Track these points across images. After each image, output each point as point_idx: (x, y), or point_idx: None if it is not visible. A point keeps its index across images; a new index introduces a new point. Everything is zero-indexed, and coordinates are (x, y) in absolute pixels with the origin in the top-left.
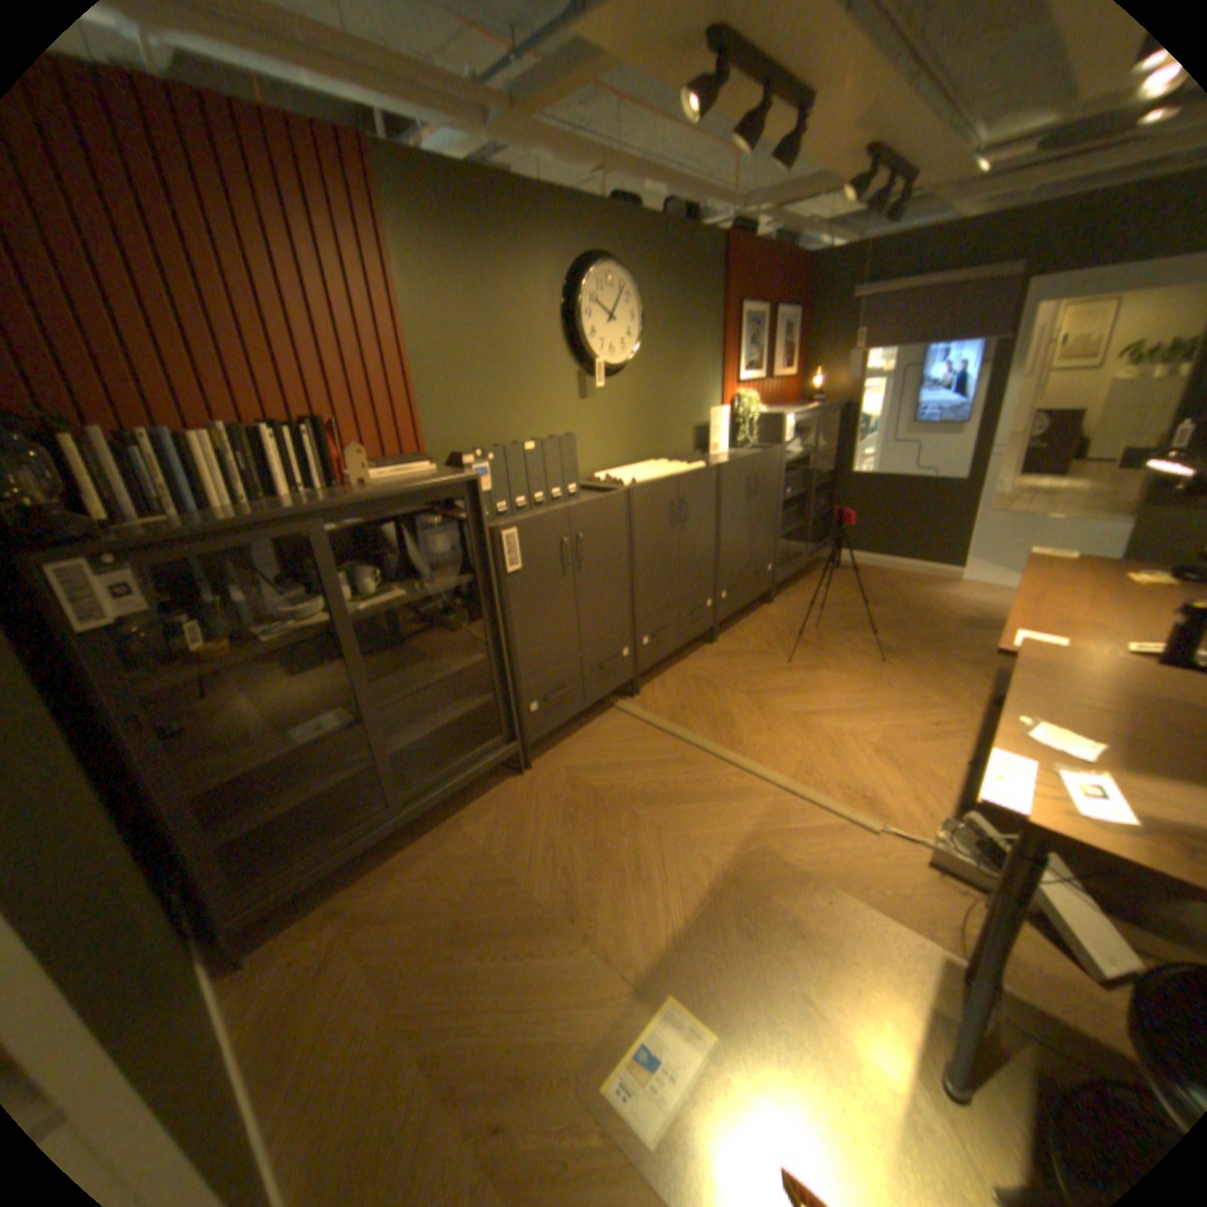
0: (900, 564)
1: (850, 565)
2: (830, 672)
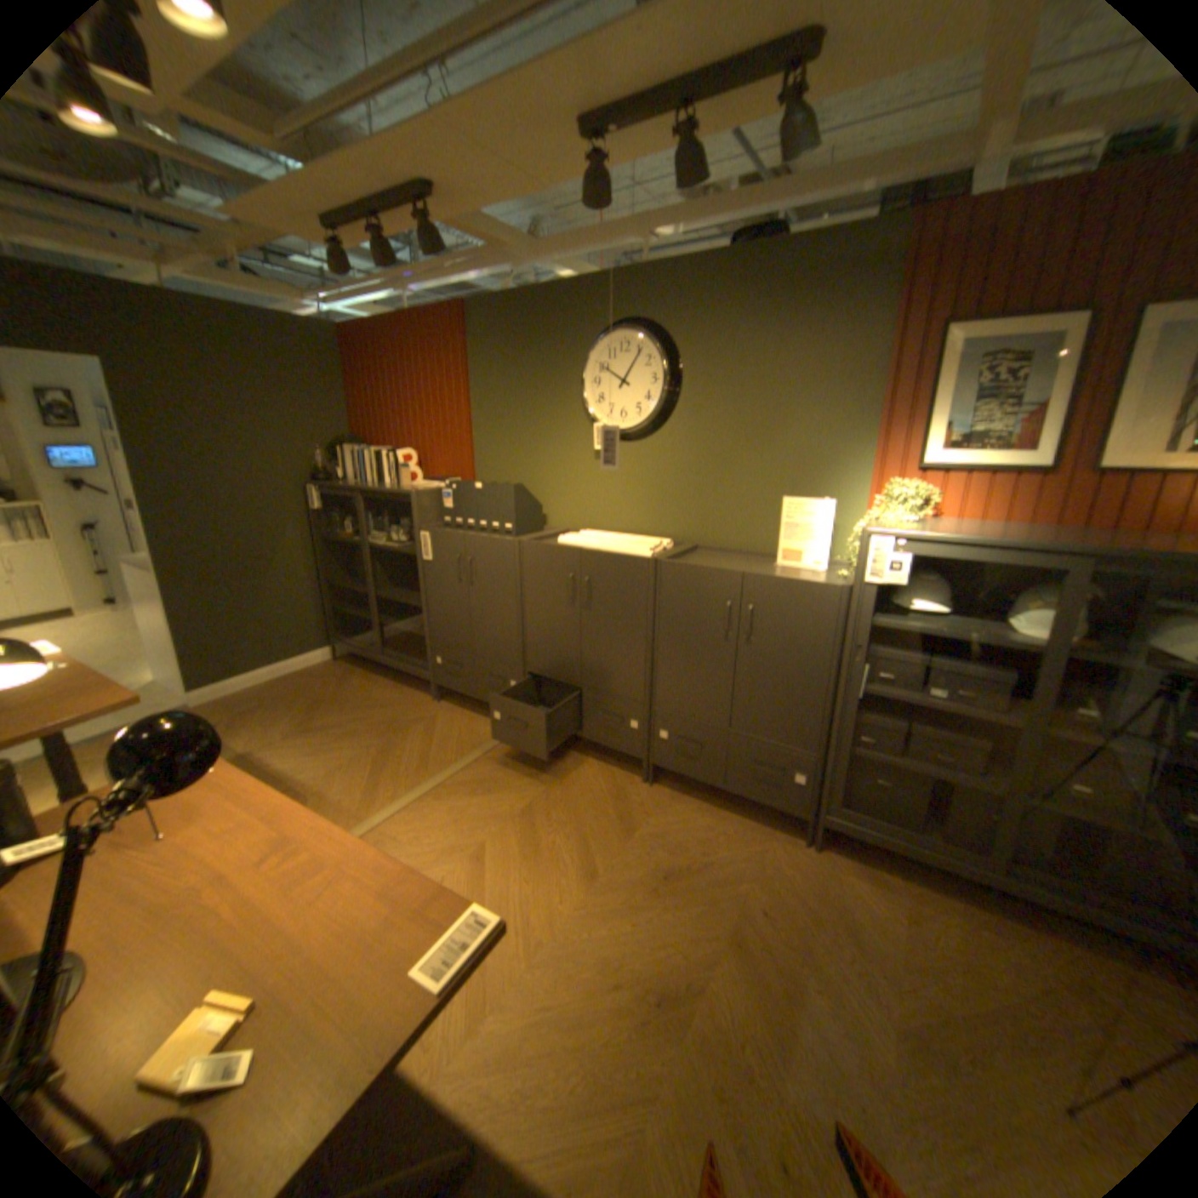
0: None
1: None
2: (581, 896)
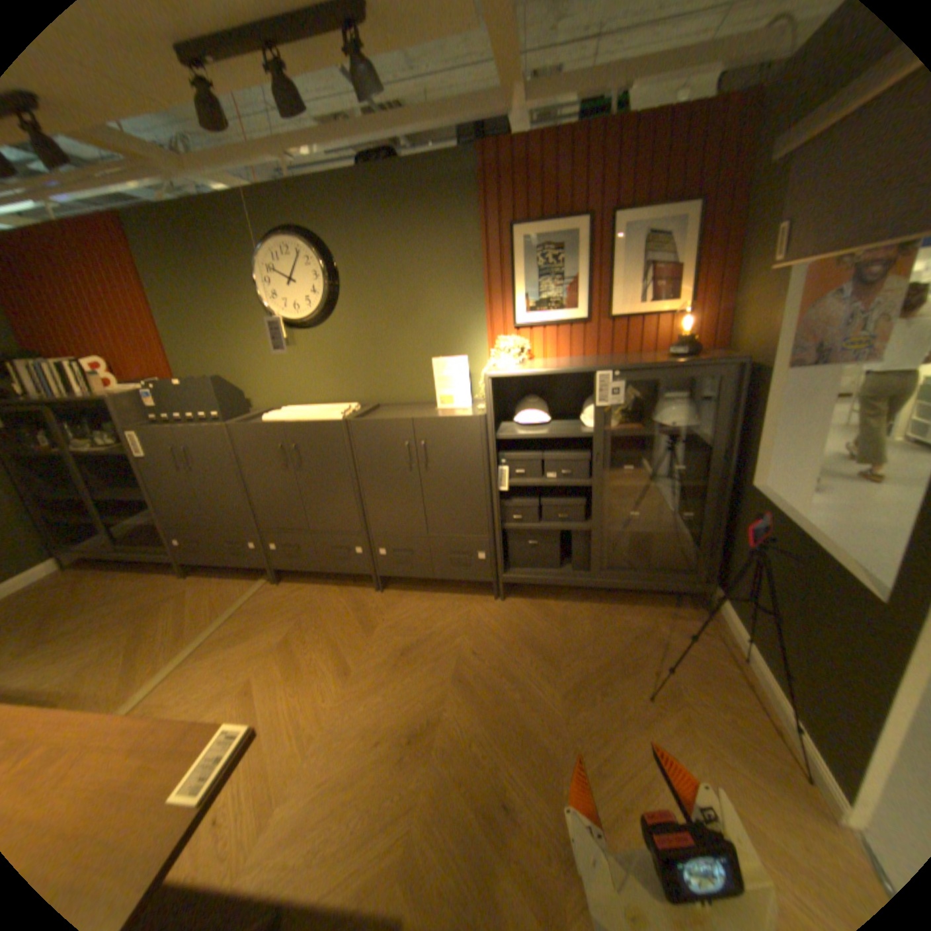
0: (773, 692)
1: (720, 636)
2: (339, 691)
